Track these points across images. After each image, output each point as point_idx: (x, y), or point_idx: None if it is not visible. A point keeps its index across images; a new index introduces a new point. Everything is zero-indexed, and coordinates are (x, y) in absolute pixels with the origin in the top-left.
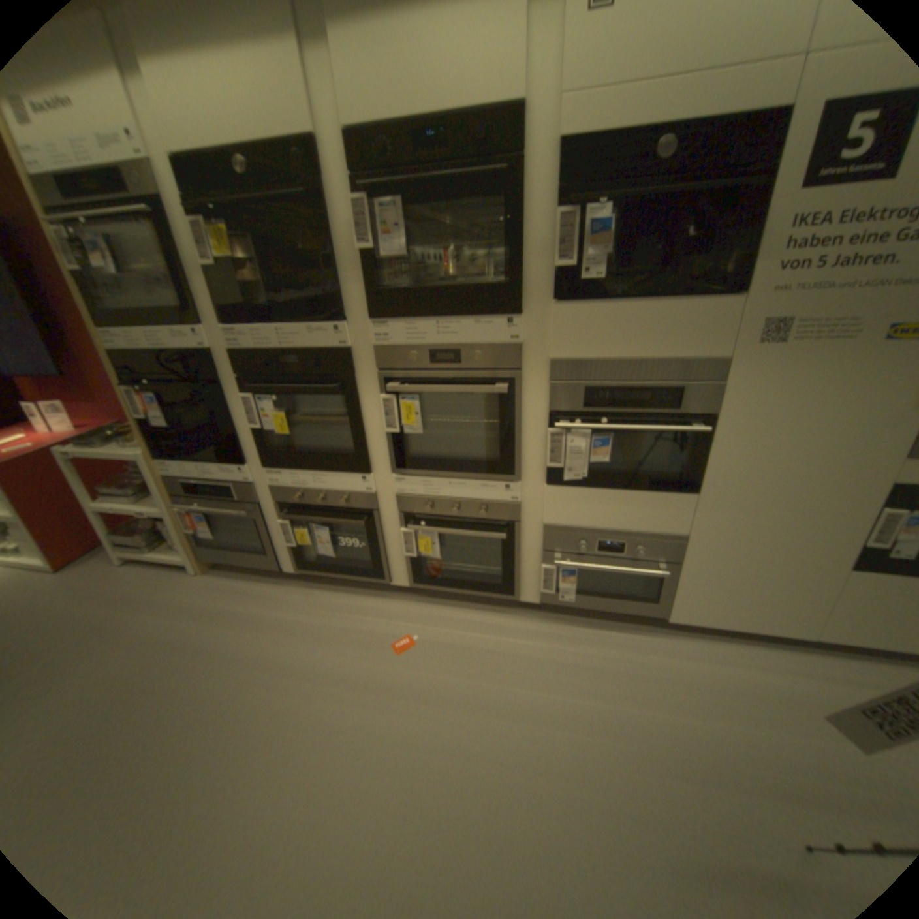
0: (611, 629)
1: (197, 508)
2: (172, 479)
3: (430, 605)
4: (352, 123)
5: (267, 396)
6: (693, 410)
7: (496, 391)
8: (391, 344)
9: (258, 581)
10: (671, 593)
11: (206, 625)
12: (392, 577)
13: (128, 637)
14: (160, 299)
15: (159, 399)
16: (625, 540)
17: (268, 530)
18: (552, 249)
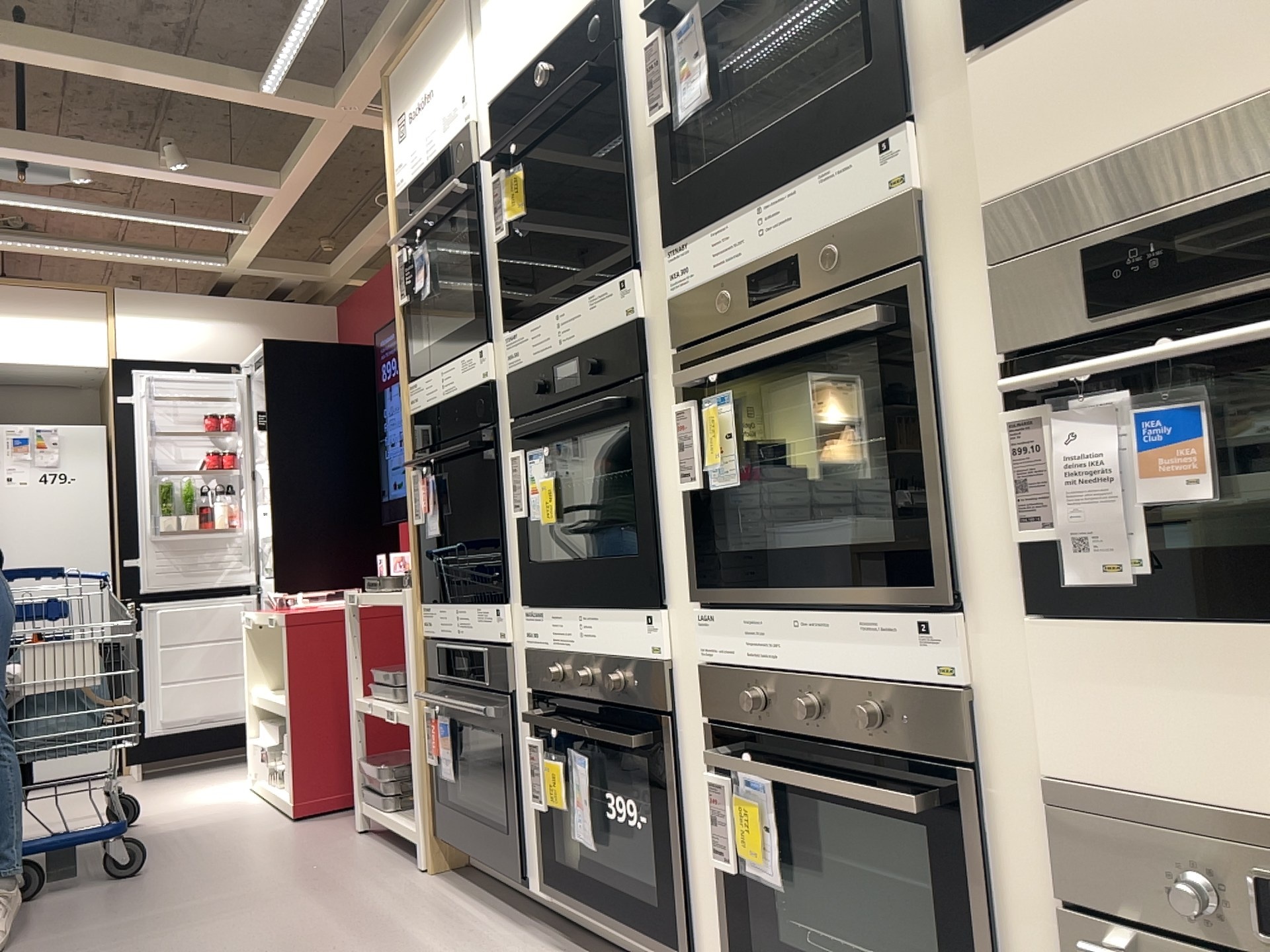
0: None
1: (443, 697)
2: (434, 638)
3: None
4: None
5: (543, 448)
6: None
7: (854, 315)
8: (691, 281)
9: (499, 908)
10: None
11: (363, 939)
12: (702, 946)
13: (271, 915)
14: (471, 320)
15: (444, 485)
16: None
17: (520, 763)
18: None
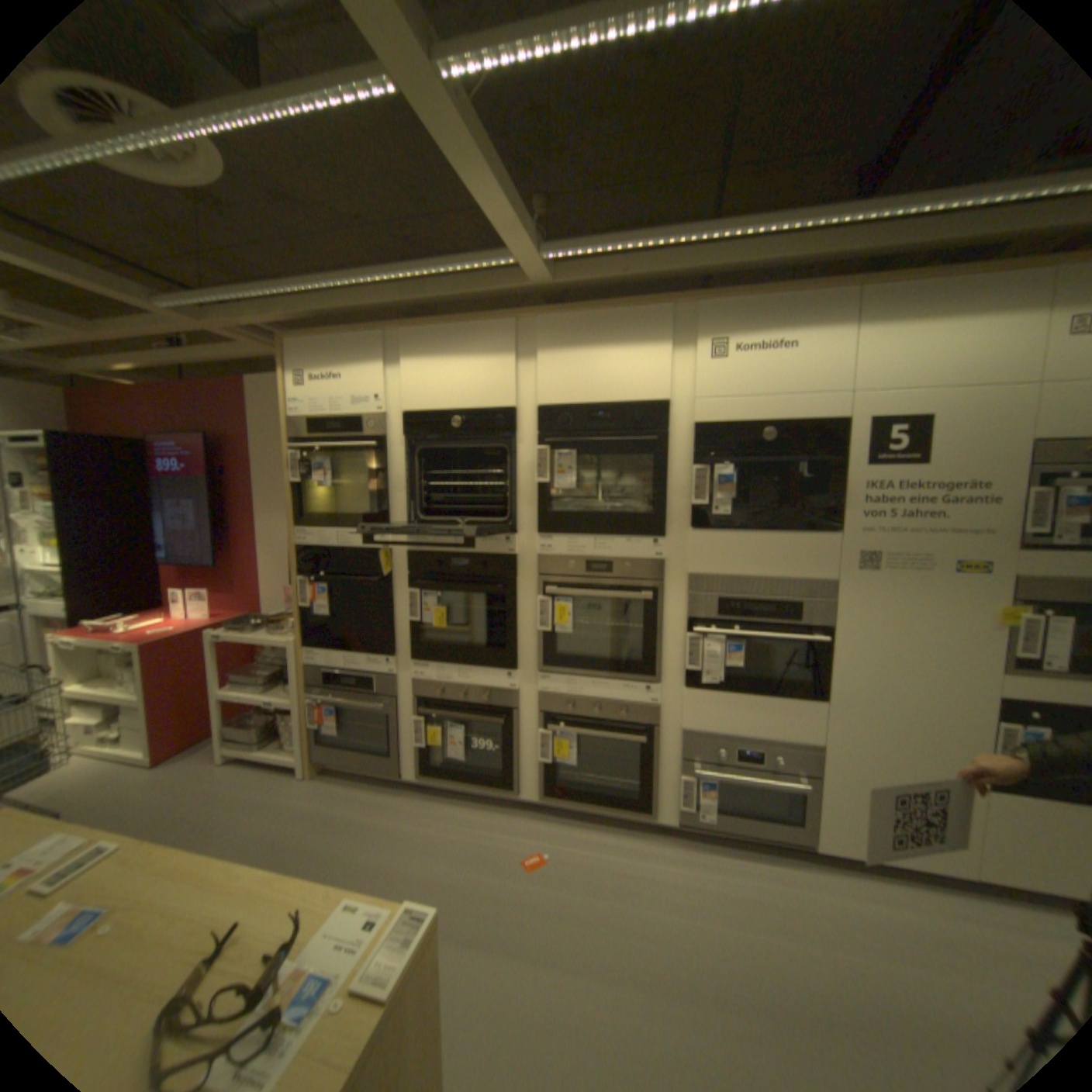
0: (758, 864)
1: (334, 701)
2: (316, 669)
3: (559, 826)
4: (546, 406)
5: (433, 593)
6: (813, 624)
7: (643, 598)
8: (553, 555)
9: (371, 792)
10: (816, 817)
11: (319, 833)
12: (521, 790)
13: (236, 839)
14: (359, 509)
15: (329, 591)
16: (764, 752)
17: (399, 729)
18: (689, 493)
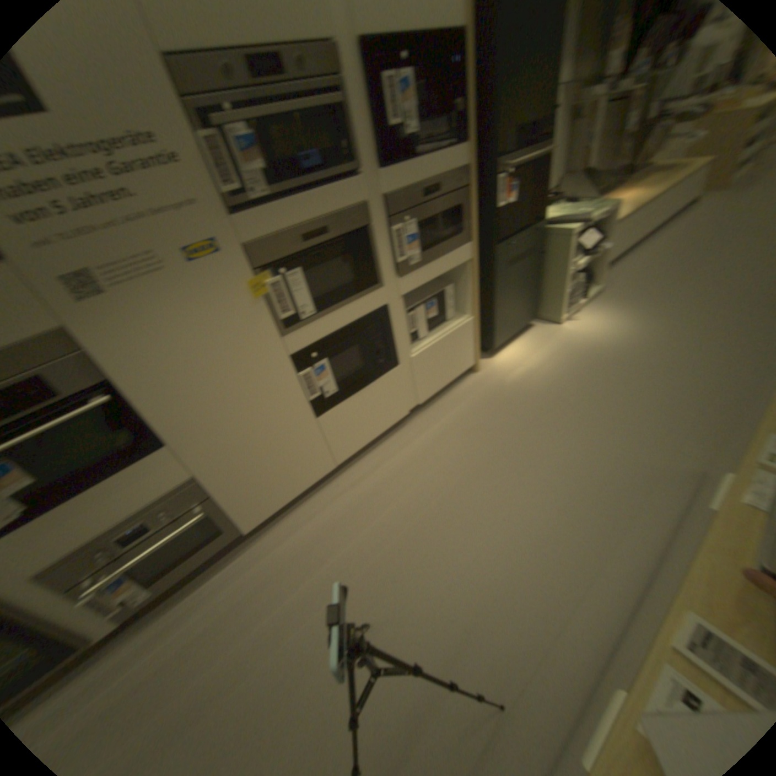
0: (203, 581)
1: None
2: None
3: None
4: None
5: None
6: (68, 392)
7: None
8: None
9: None
10: (220, 520)
11: None
12: None
13: None
14: None
15: None
16: (133, 525)
17: None
18: None
